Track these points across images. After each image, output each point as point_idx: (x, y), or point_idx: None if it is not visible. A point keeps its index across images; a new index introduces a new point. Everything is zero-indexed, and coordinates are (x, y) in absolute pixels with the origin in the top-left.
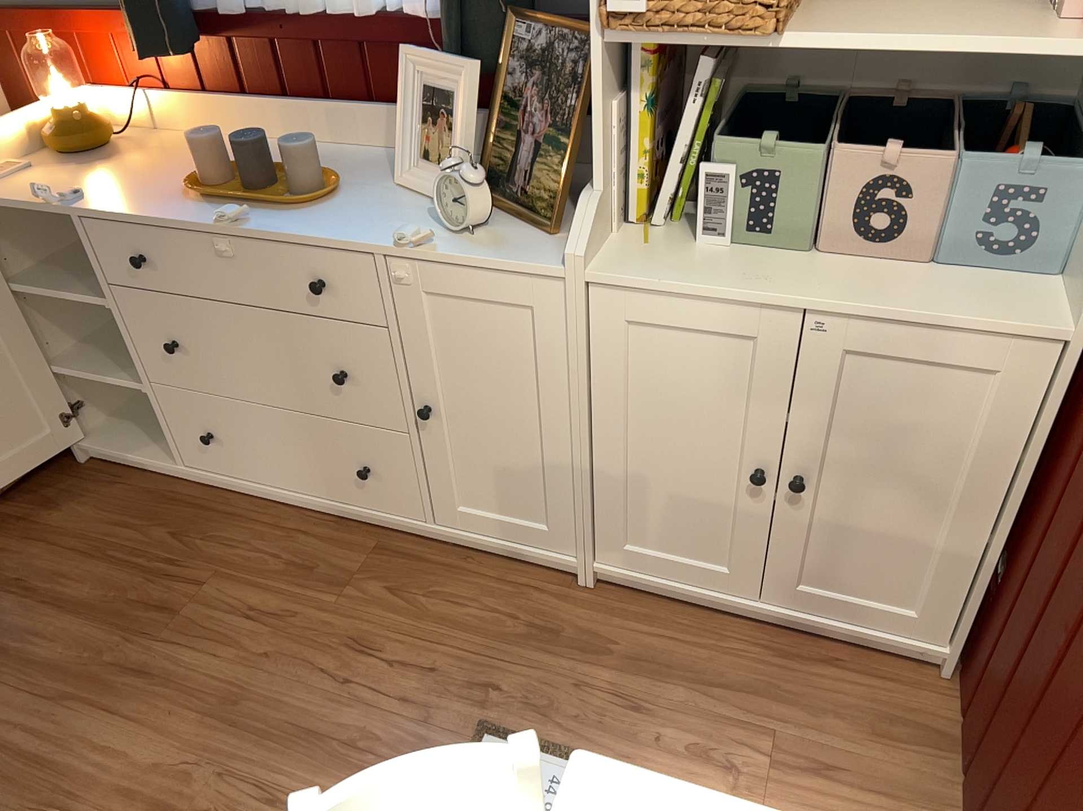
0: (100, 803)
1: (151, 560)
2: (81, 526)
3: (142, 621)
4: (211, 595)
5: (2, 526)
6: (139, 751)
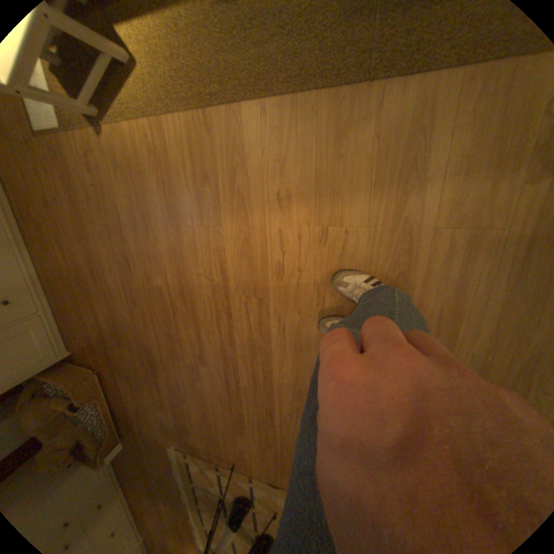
0: (117, 256)
1: (69, 303)
2: (78, 337)
3: (81, 289)
4: (63, 272)
5: (93, 363)
6: (102, 256)
